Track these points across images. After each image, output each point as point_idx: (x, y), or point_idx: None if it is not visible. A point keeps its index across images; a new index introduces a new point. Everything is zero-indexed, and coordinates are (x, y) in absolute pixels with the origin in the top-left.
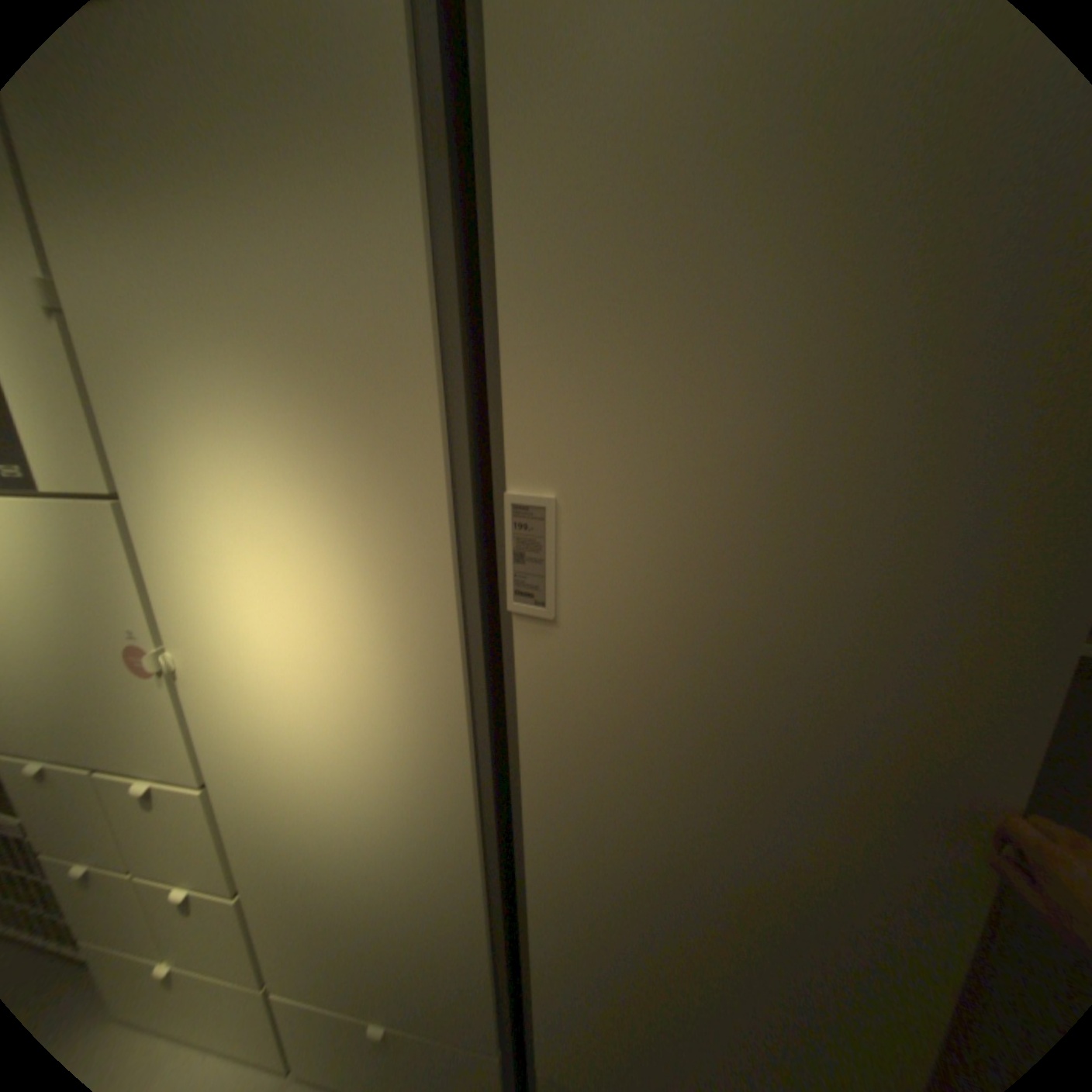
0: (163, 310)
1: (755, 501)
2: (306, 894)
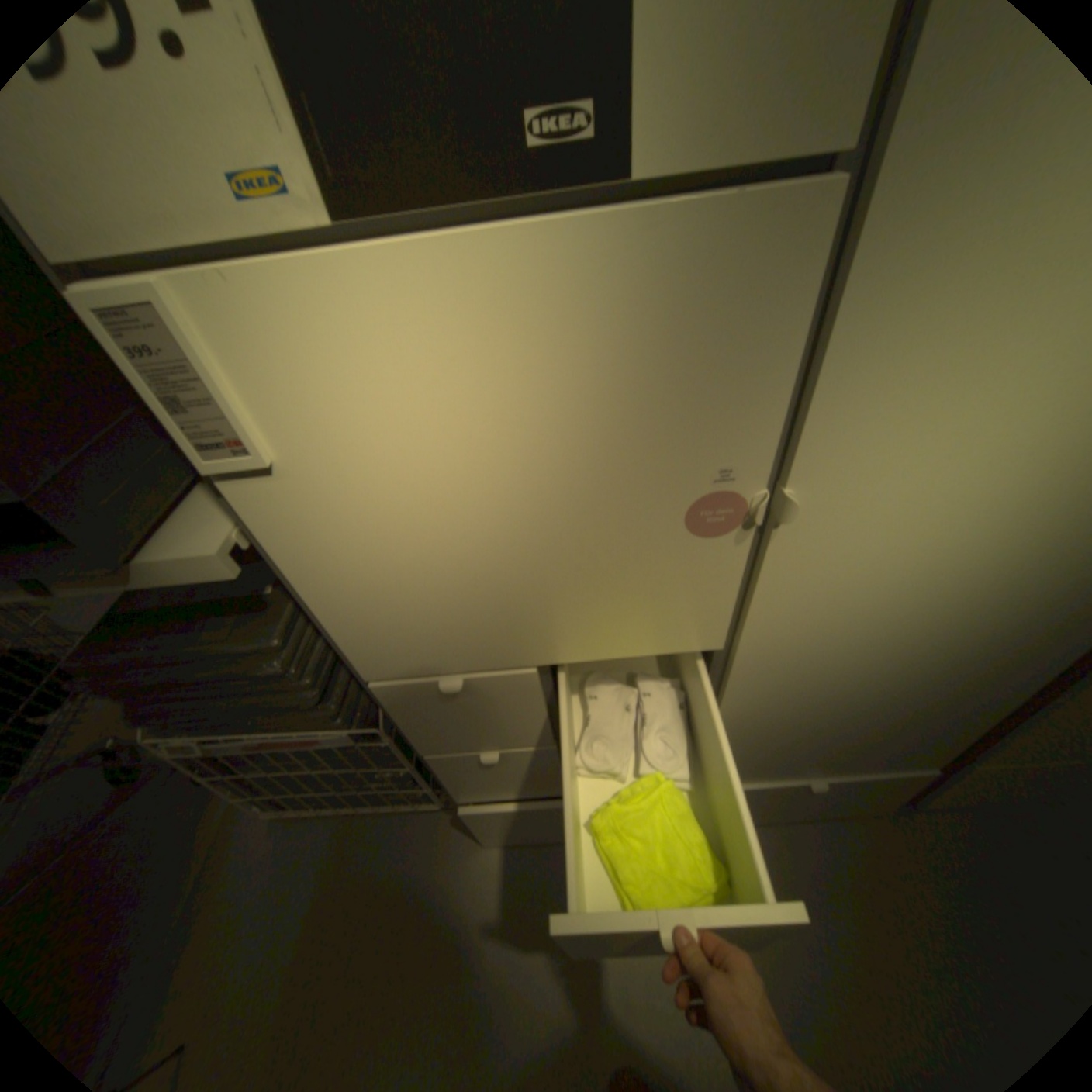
0: None
1: None
2: (812, 711)
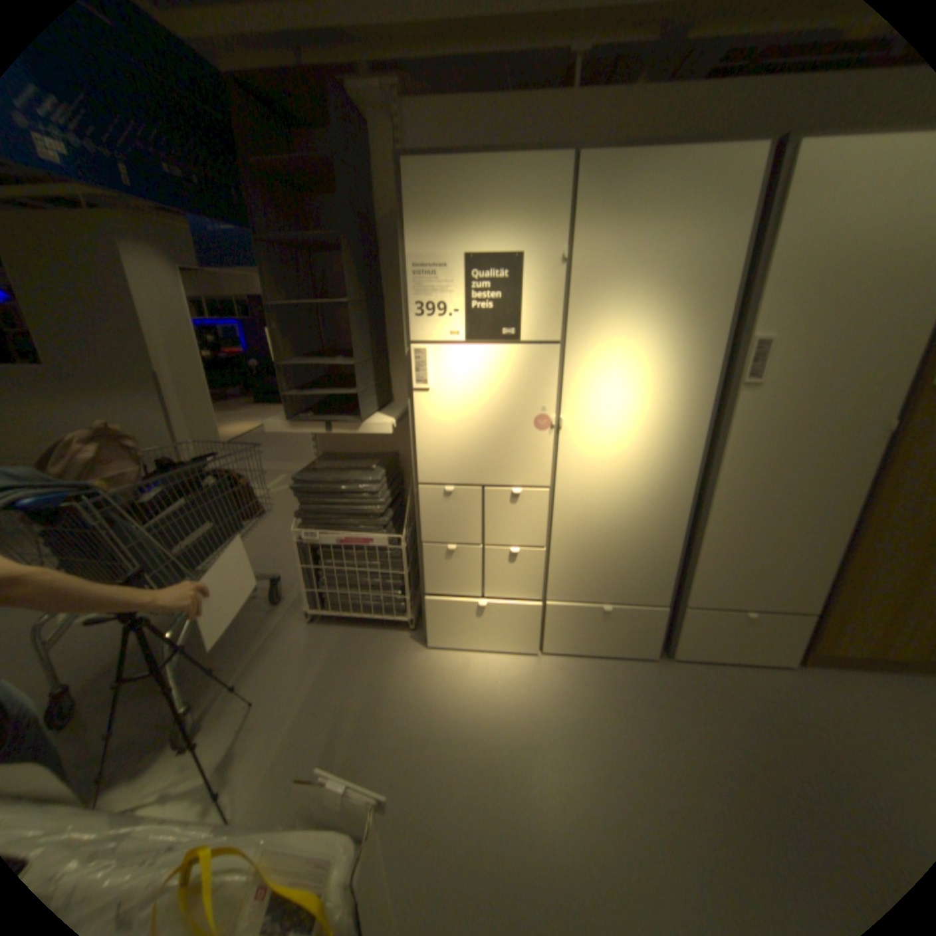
0: (623, 262)
1: (846, 337)
2: (591, 538)
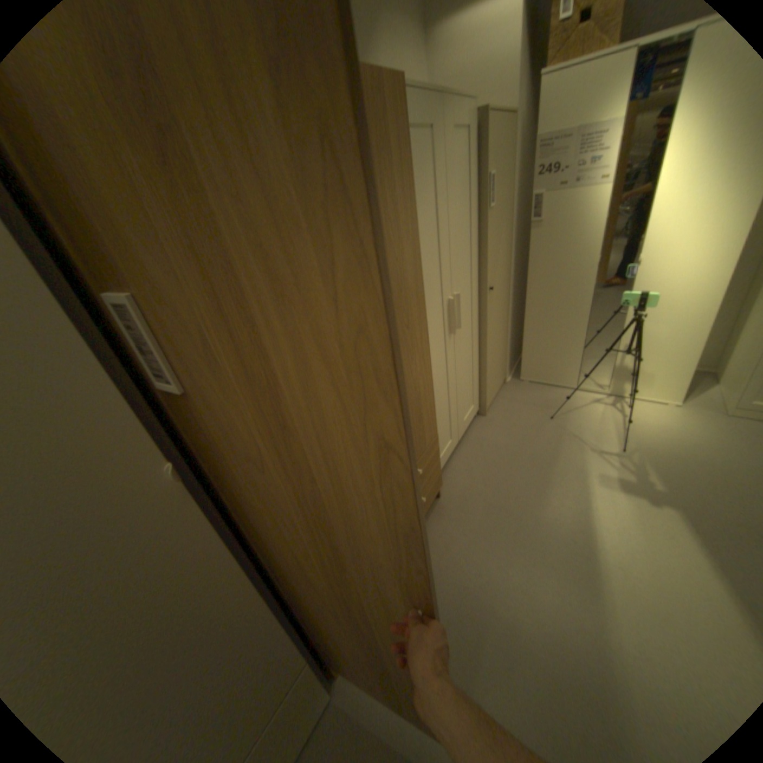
0: None
1: None
2: None
